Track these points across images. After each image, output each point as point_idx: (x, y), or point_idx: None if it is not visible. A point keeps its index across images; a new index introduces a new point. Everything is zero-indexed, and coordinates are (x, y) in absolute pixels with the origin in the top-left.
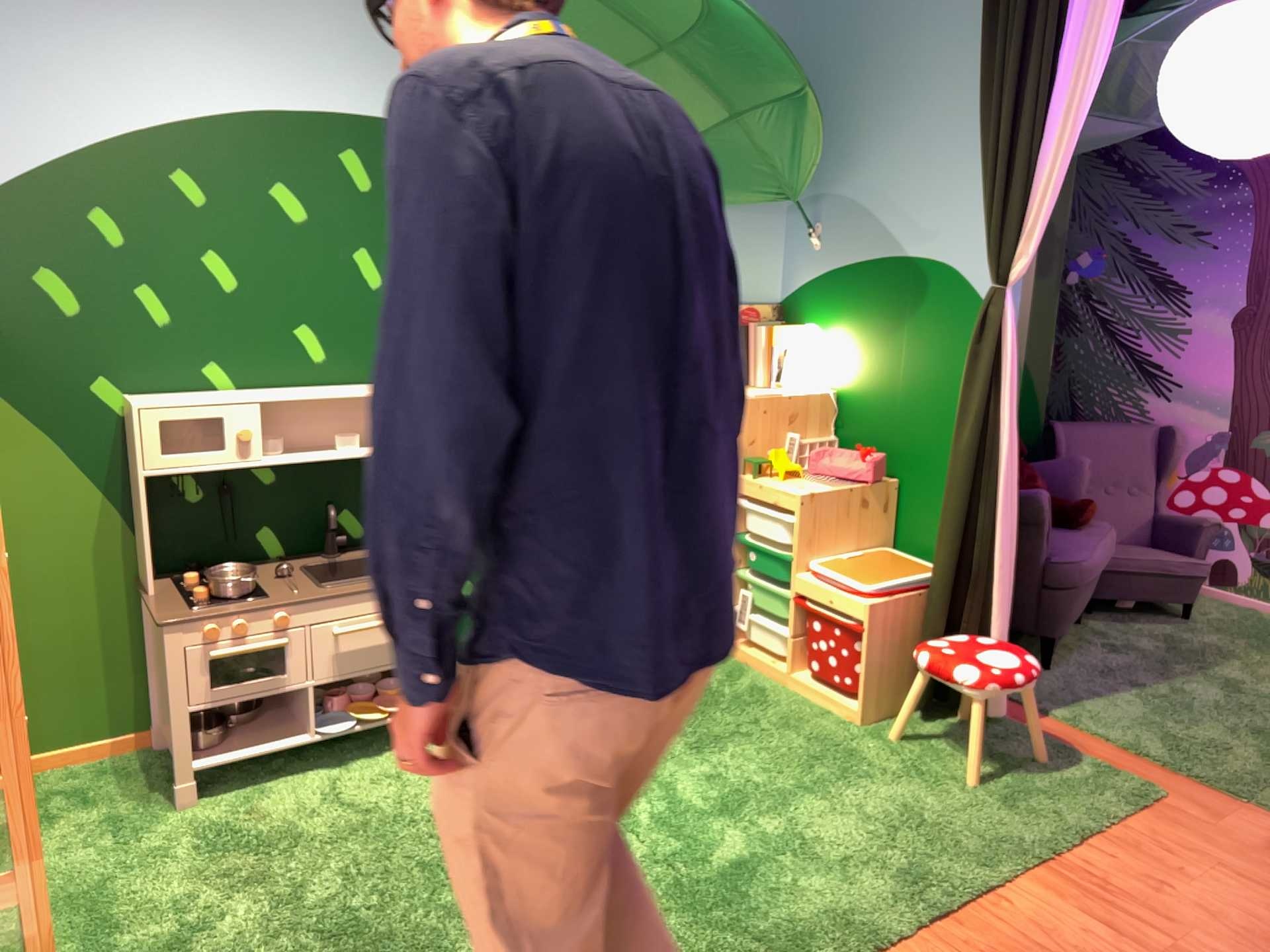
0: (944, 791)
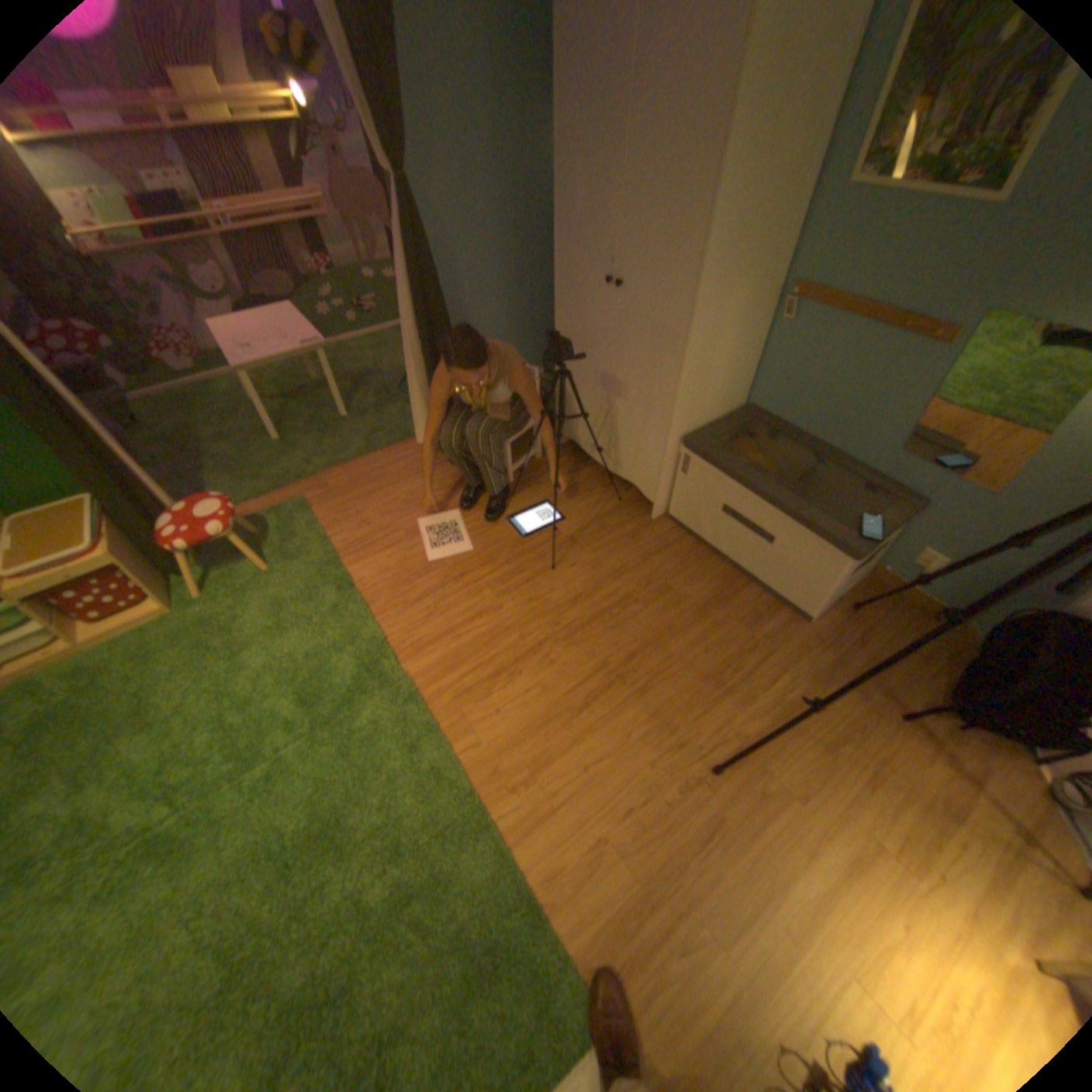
0: (263, 584)
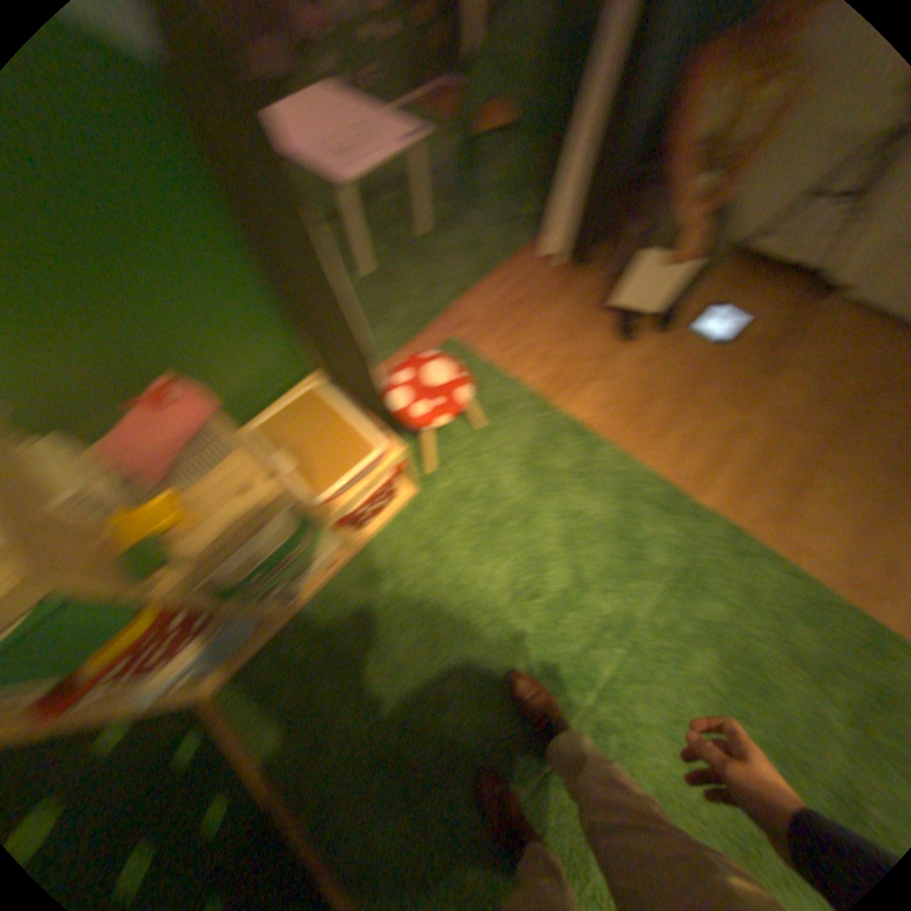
0: (494, 441)
